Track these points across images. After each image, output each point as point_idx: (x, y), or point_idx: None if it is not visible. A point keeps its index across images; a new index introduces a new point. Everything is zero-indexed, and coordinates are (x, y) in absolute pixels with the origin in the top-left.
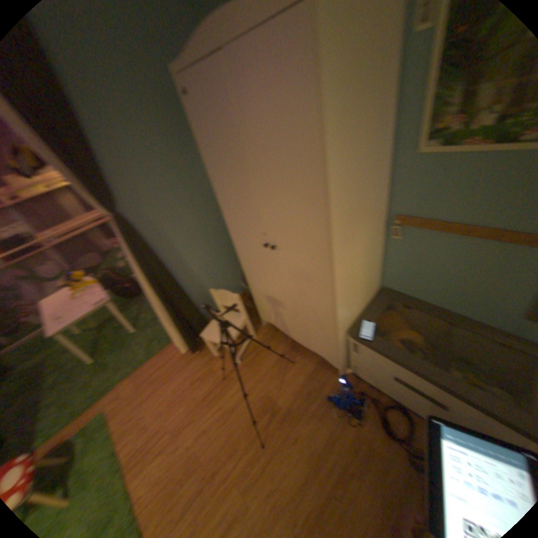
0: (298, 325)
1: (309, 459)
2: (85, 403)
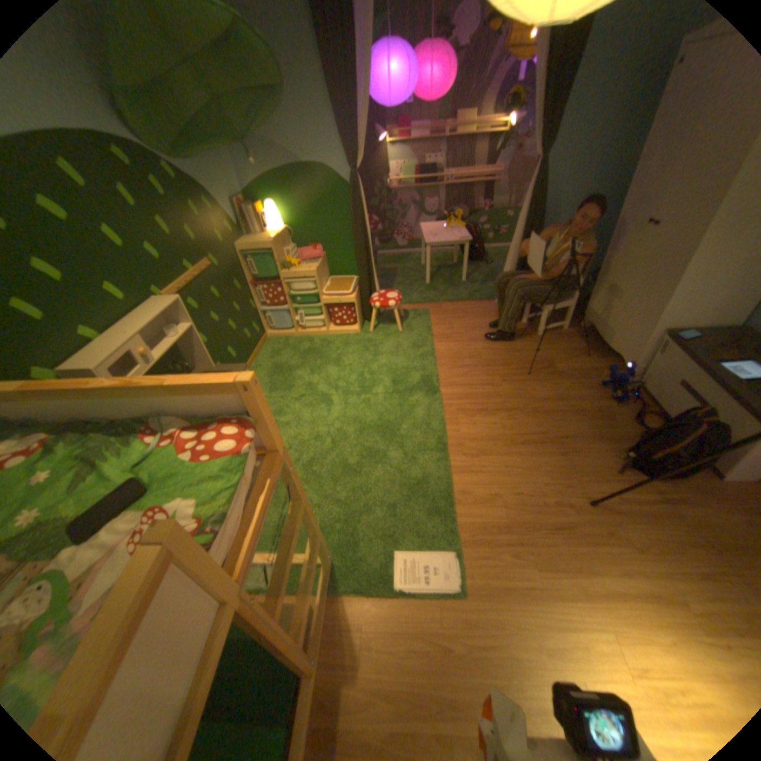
0: (620, 324)
1: (559, 395)
2: (420, 301)
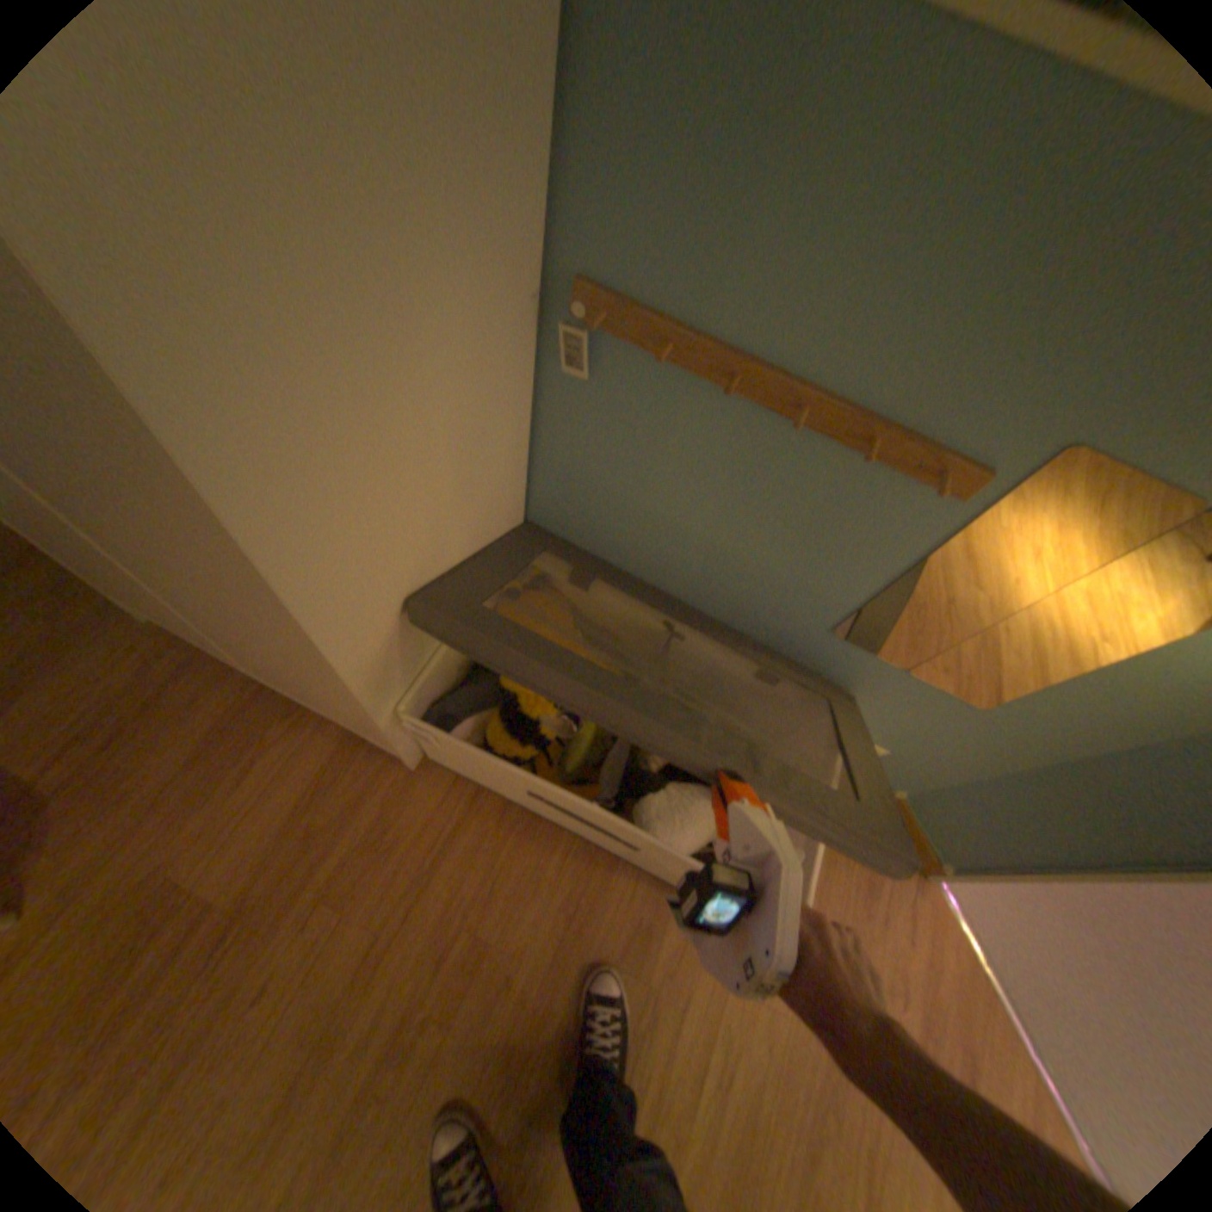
0: (252, 648)
1: (307, 1028)
2: None
